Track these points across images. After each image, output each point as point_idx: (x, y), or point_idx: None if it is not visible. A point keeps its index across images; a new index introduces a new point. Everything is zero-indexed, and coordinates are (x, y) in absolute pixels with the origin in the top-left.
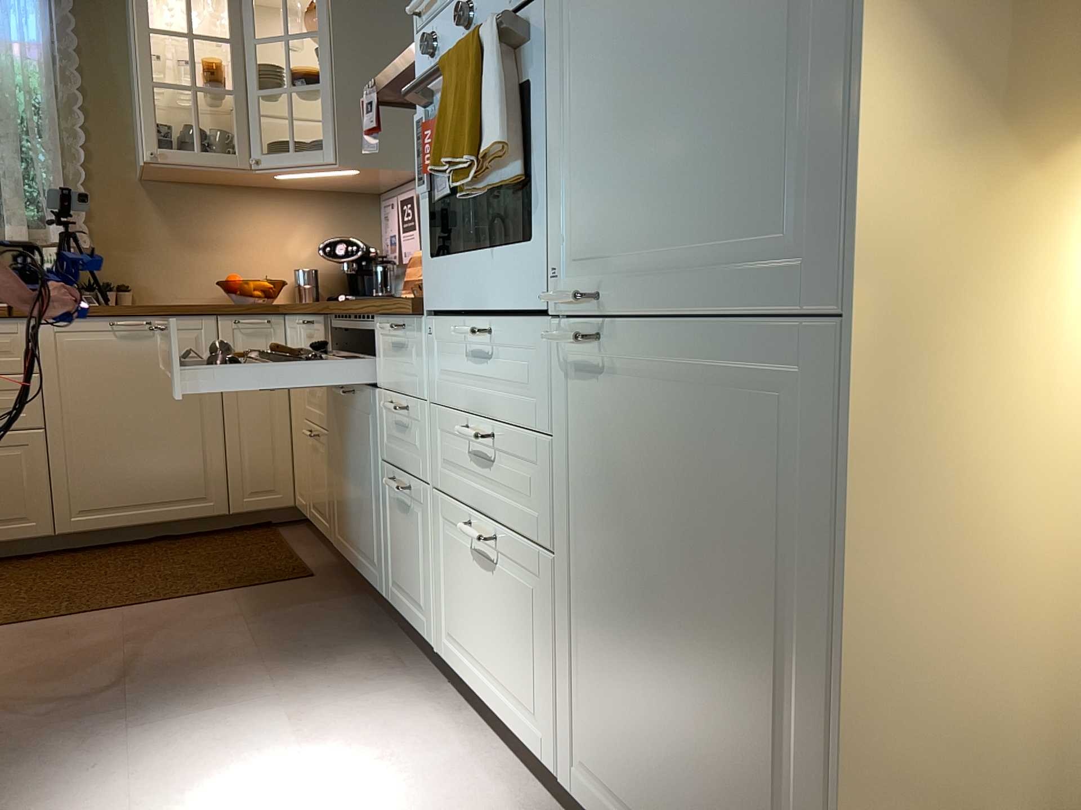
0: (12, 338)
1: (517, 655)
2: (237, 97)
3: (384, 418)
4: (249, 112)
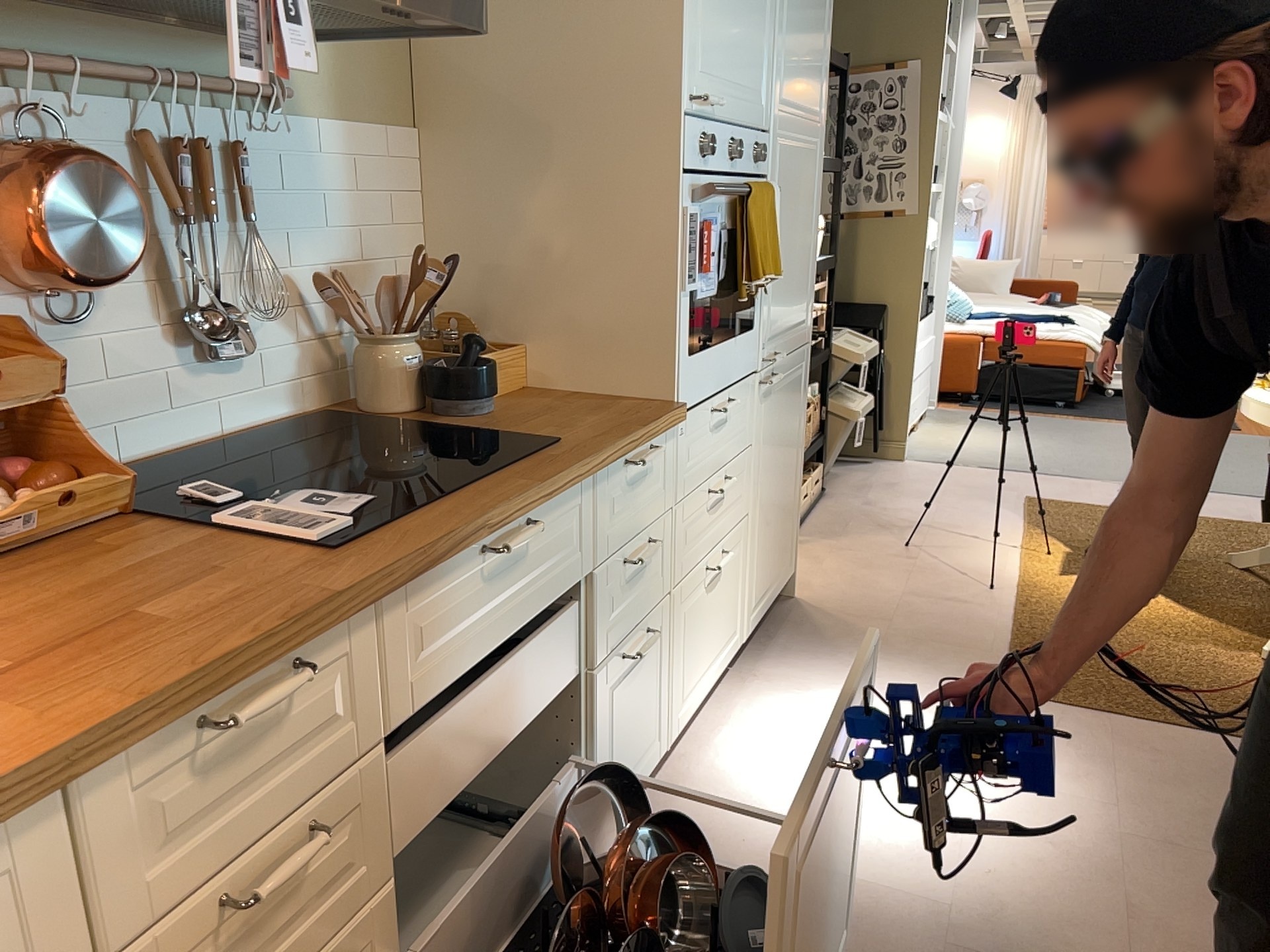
0: None
1: (727, 608)
2: None
3: (604, 597)
4: None
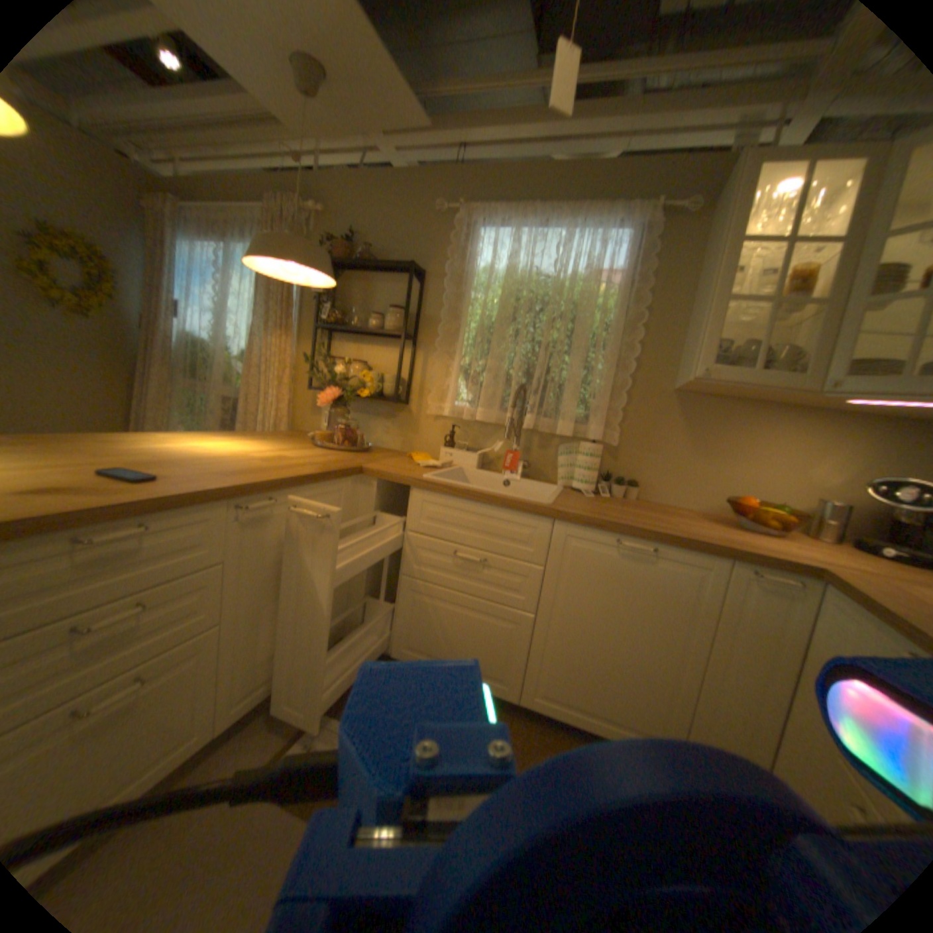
0: (532, 532)
1: None
2: (832, 308)
3: None
4: (842, 326)
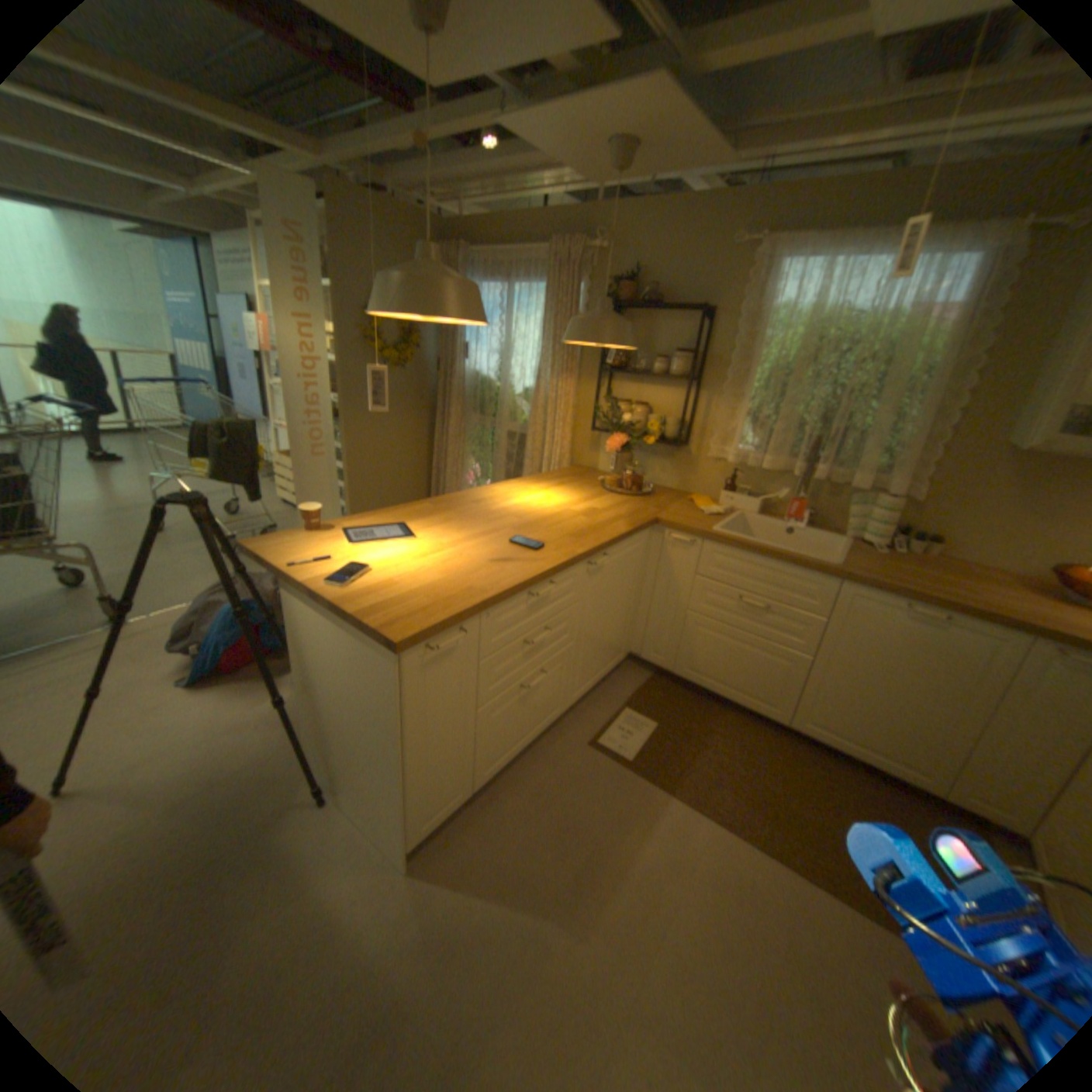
0: (820, 588)
1: None
2: None
3: None
4: None
